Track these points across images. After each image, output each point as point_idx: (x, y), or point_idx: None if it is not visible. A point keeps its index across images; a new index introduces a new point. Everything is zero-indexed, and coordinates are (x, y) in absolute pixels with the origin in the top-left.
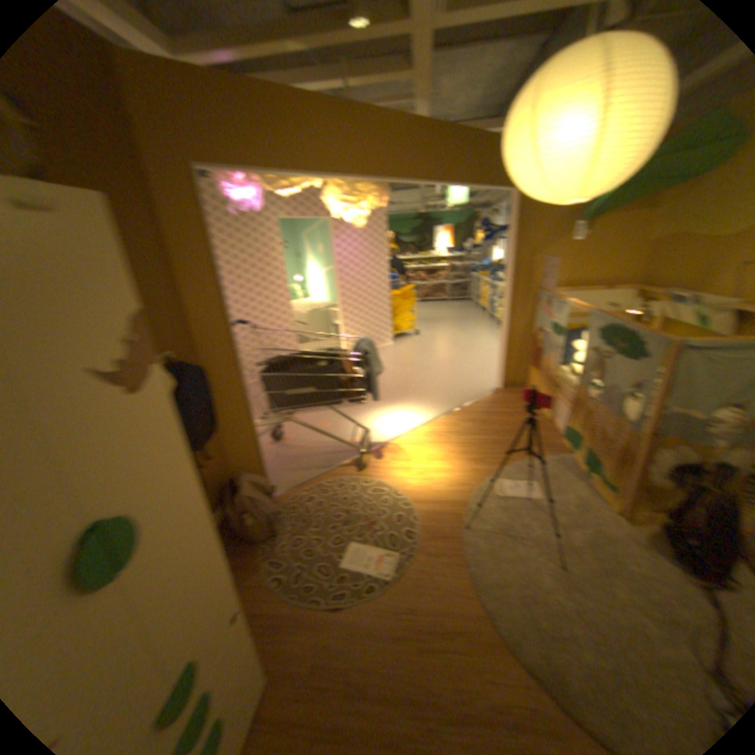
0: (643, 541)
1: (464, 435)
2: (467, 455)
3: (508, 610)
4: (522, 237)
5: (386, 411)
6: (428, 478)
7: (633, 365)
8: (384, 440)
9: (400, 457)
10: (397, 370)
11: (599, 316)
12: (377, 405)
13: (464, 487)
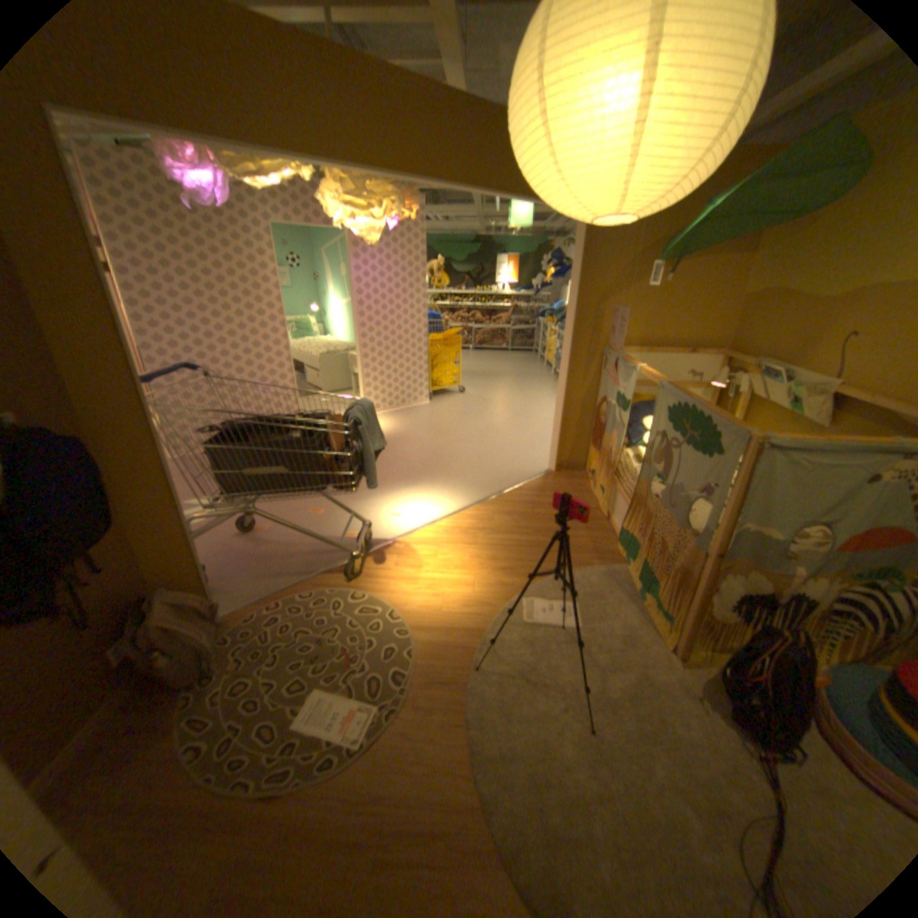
0: (696, 690)
1: (495, 533)
2: (494, 562)
3: (509, 796)
4: (587, 276)
5: (400, 495)
6: (438, 594)
7: (702, 461)
8: (390, 535)
9: (406, 562)
10: (426, 439)
11: (668, 391)
12: (390, 485)
13: (482, 607)
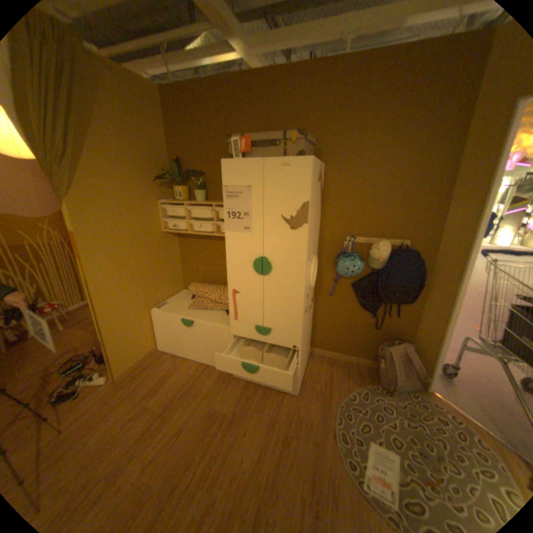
0: None
1: None
2: None
3: None
4: None
5: None
6: None
7: None
8: None
9: None
10: None
11: None
12: None
13: None
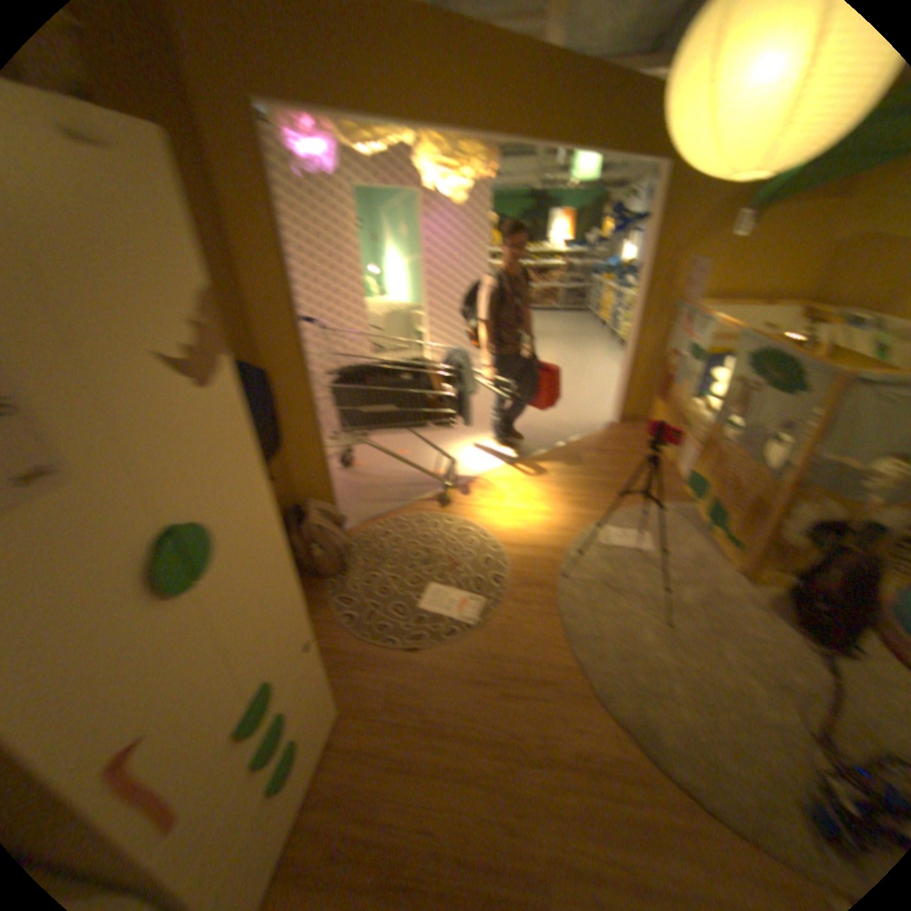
0: (763, 602)
1: (567, 474)
2: (569, 498)
3: (602, 663)
4: (665, 229)
5: (475, 442)
6: (522, 520)
7: (785, 400)
8: (472, 474)
9: (490, 495)
10: (491, 394)
11: (751, 337)
12: (465, 433)
13: (562, 532)
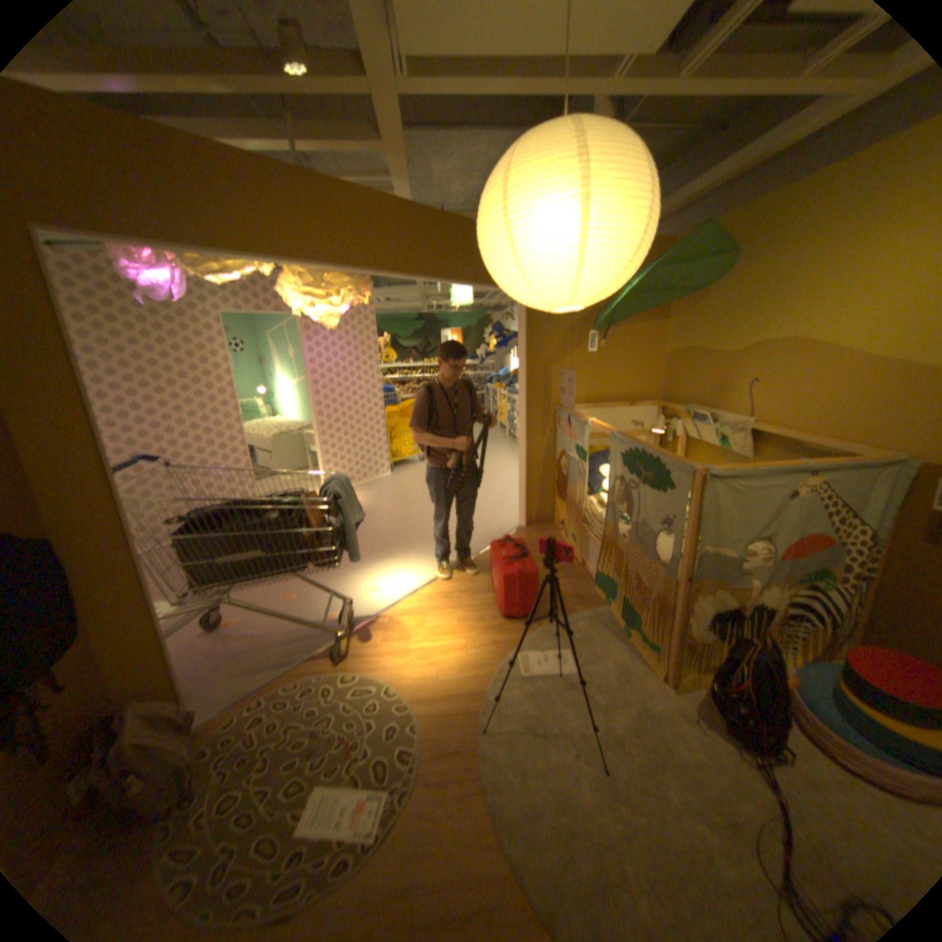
0: (691, 713)
1: (478, 593)
2: (482, 621)
3: (538, 854)
4: (532, 345)
5: (376, 569)
6: (431, 662)
7: (659, 497)
8: (372, 611)
9: (393, 635)
10: (394, 509)
11: (619, 439)
12: (364, 560)
13: (478, 669)
